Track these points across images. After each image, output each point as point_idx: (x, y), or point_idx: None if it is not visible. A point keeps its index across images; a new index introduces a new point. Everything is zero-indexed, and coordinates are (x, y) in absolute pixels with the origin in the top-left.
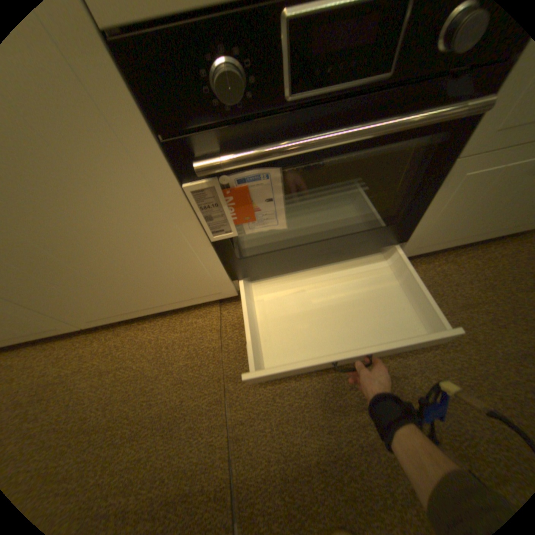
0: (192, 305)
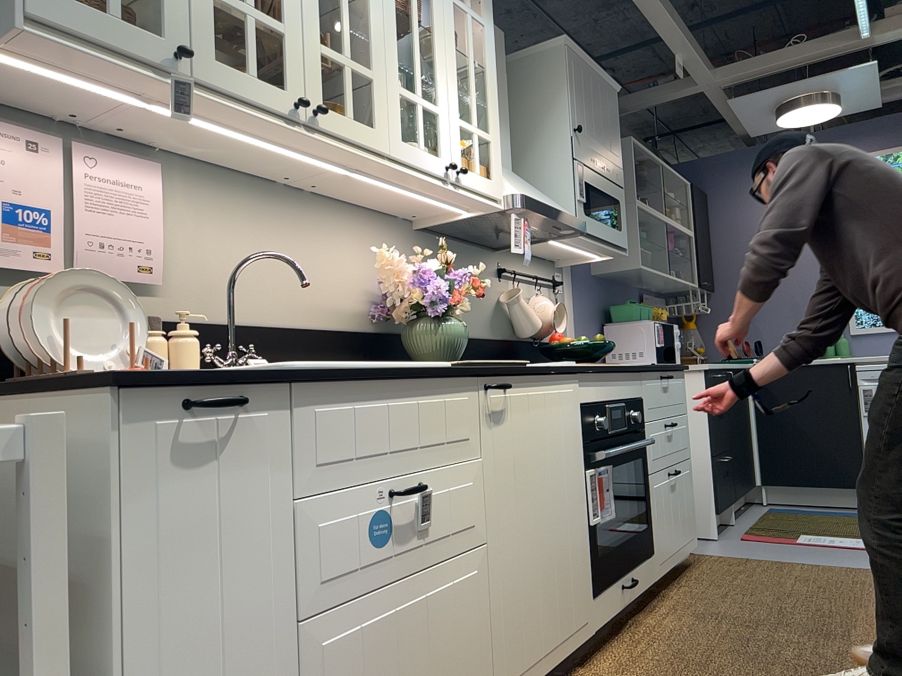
0: (571, 652)
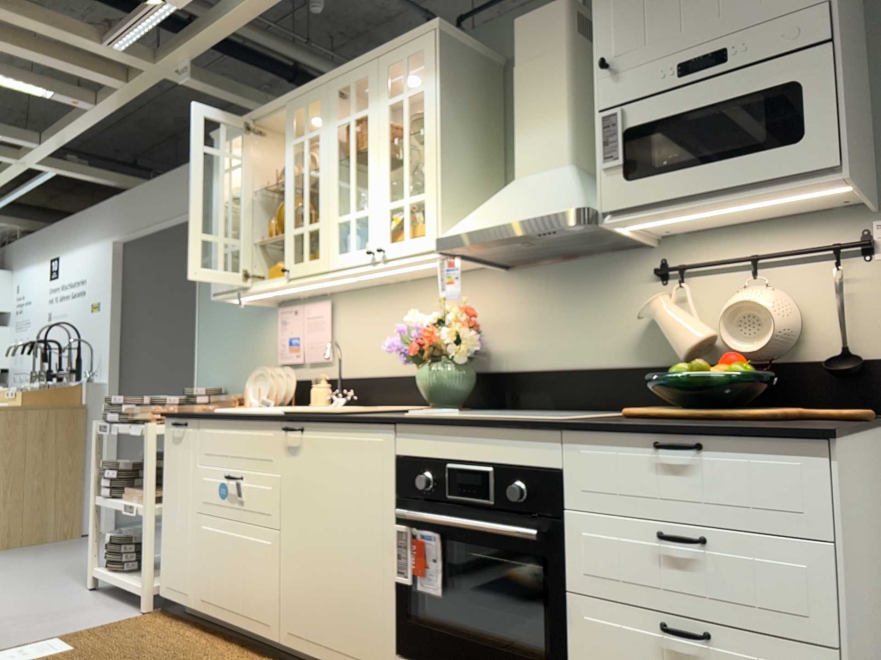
0: None
